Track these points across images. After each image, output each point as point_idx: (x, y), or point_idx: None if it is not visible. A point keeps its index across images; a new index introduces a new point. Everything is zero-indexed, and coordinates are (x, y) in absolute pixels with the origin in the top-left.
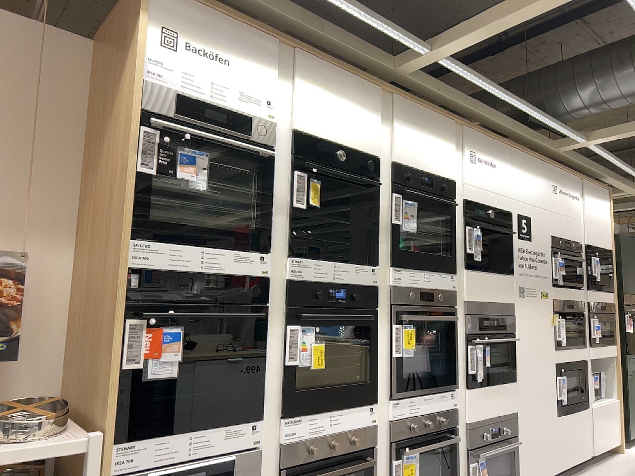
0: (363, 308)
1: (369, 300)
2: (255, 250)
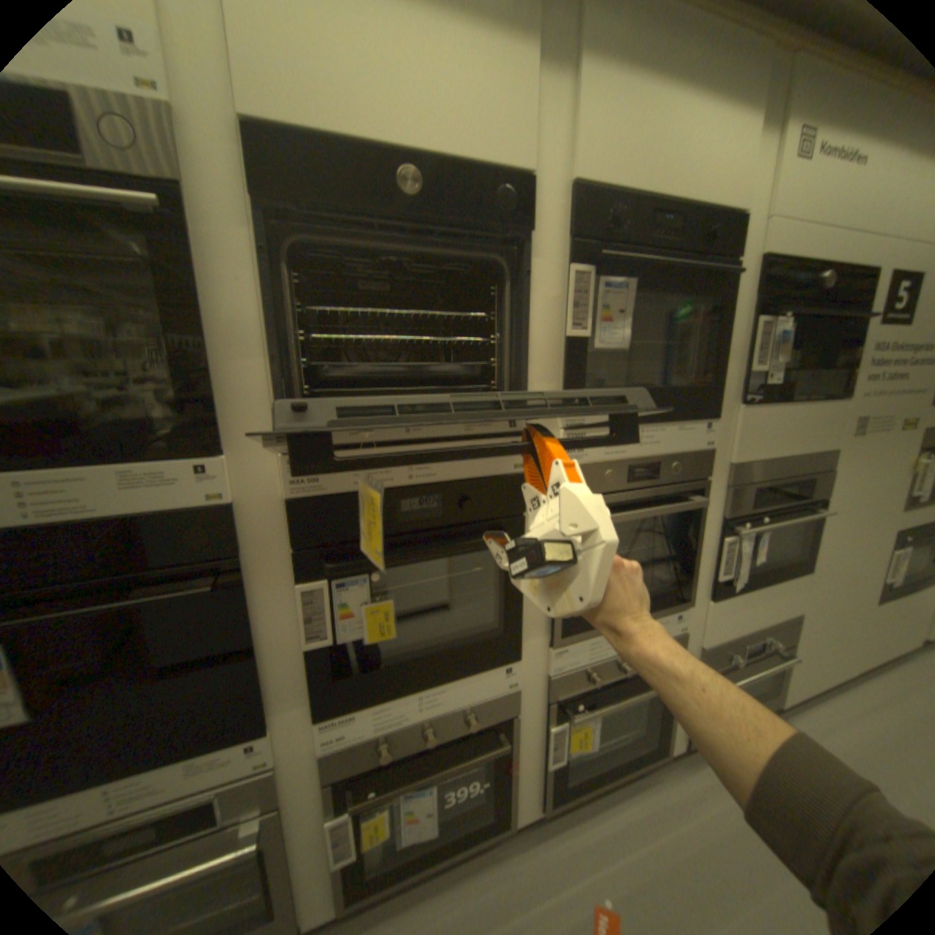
0: (493, 523)
1: (508, 505)
2: (165, 454)
